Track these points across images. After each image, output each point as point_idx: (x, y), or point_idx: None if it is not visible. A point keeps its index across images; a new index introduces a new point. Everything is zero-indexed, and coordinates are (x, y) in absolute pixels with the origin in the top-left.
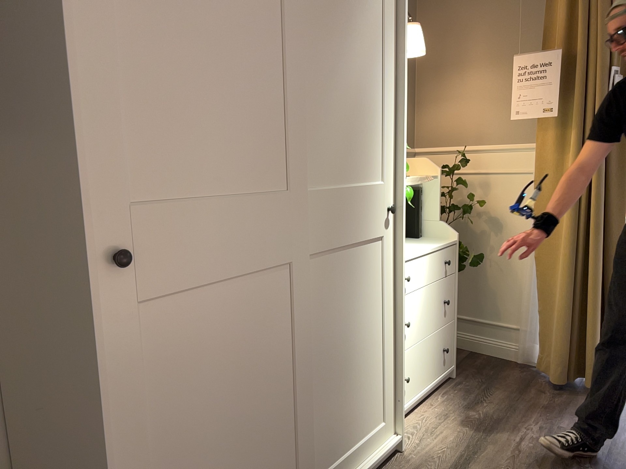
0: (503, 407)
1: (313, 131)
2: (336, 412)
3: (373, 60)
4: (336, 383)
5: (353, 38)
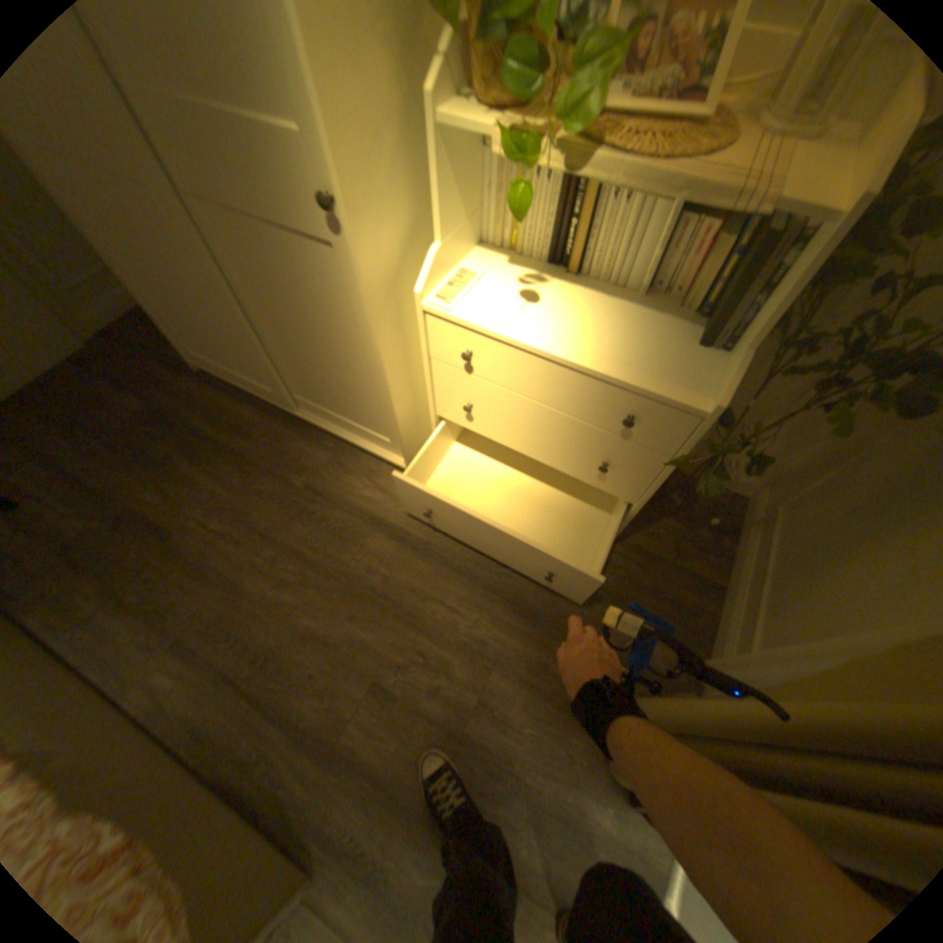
0: (532, 603)
1: None
2: (309, 376)
3: None
4: (299, 354)
5: None
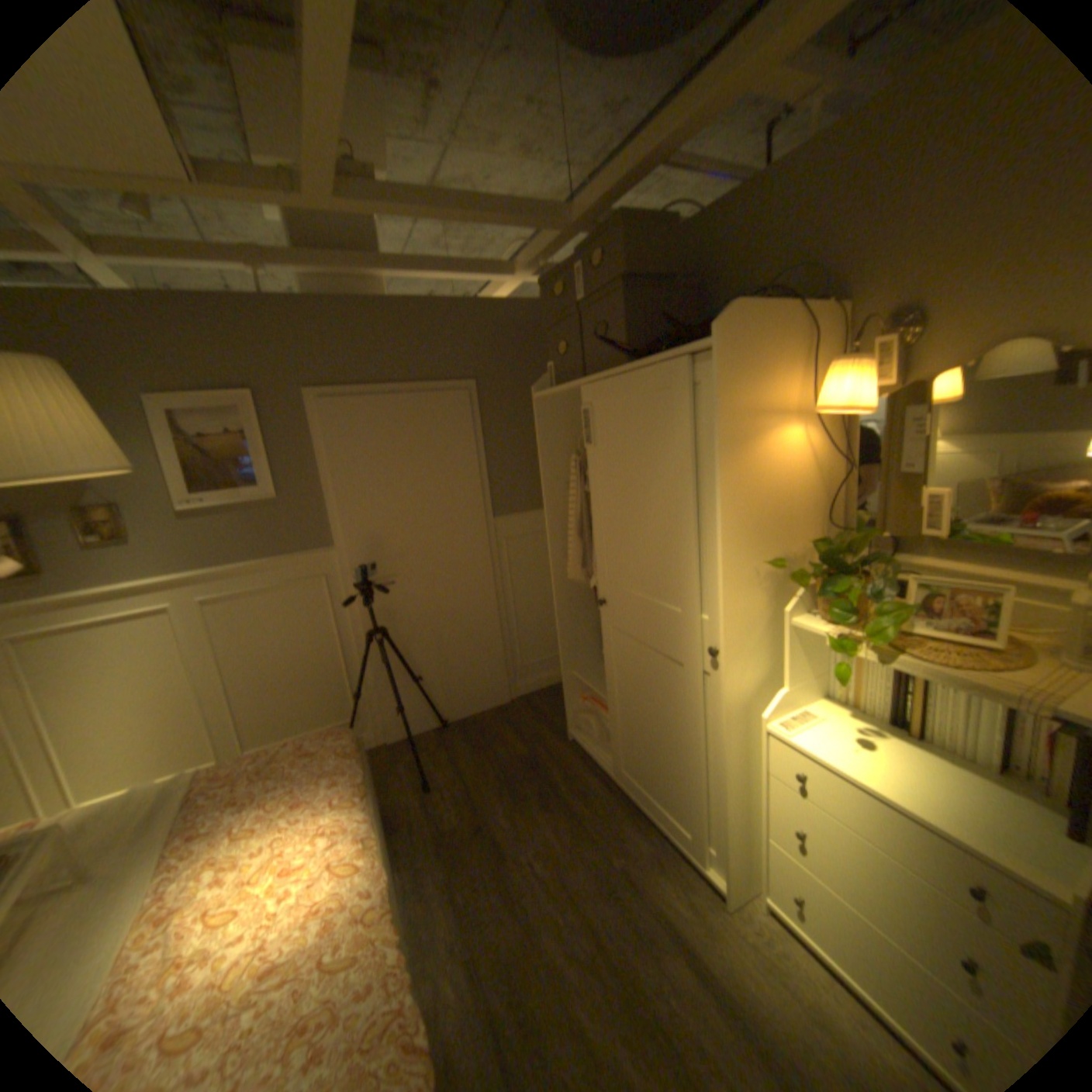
0: None
1: (633, 552)
2: (660, 767)
3: (690, 493)
4: (659, 746)
5: (664, 476)
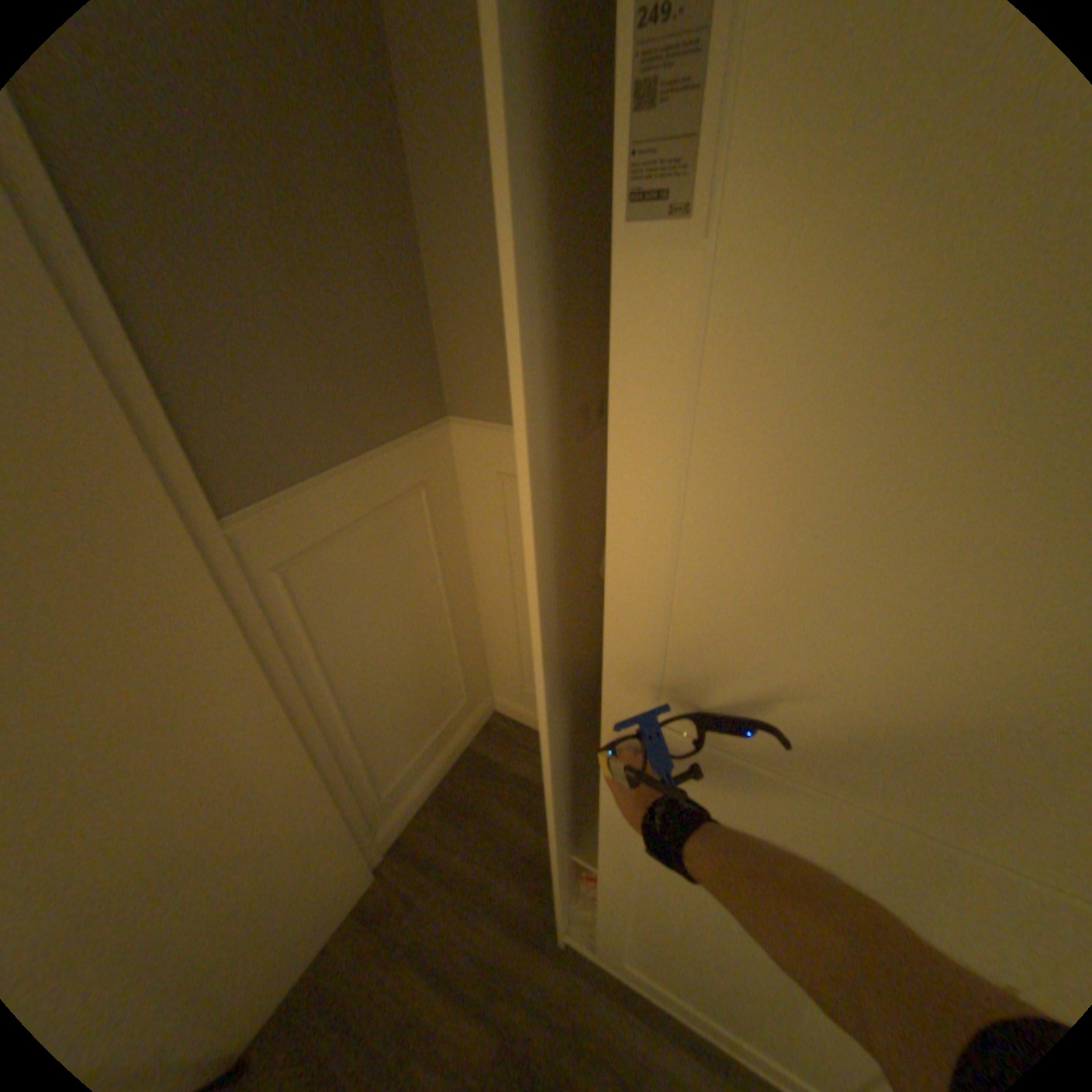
0: None
1: None
2: None
3: None
4: None
5: None
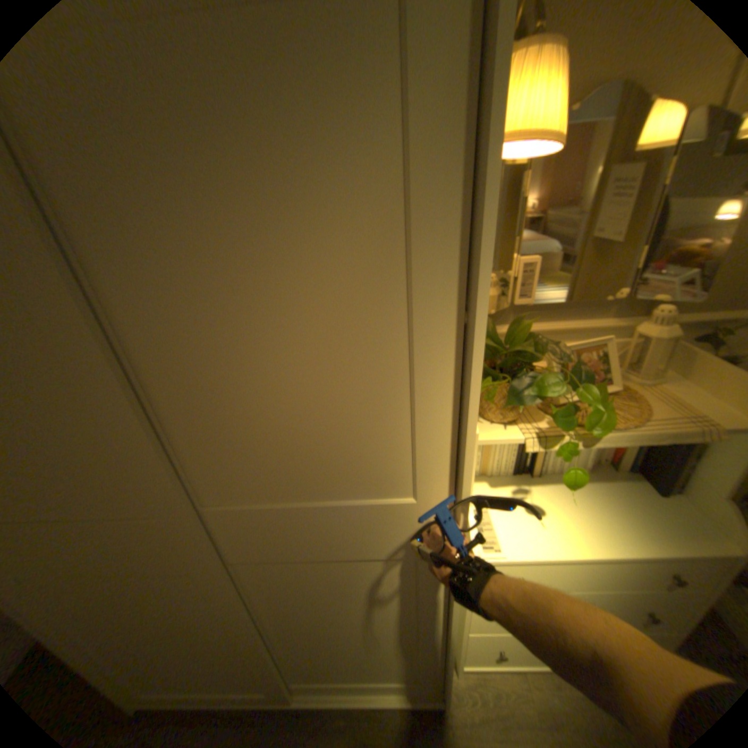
0: None
1: (200, 448)
2: (322, 664)
3: (365, 307)
4: (318, 649)
5: (274, 277)
